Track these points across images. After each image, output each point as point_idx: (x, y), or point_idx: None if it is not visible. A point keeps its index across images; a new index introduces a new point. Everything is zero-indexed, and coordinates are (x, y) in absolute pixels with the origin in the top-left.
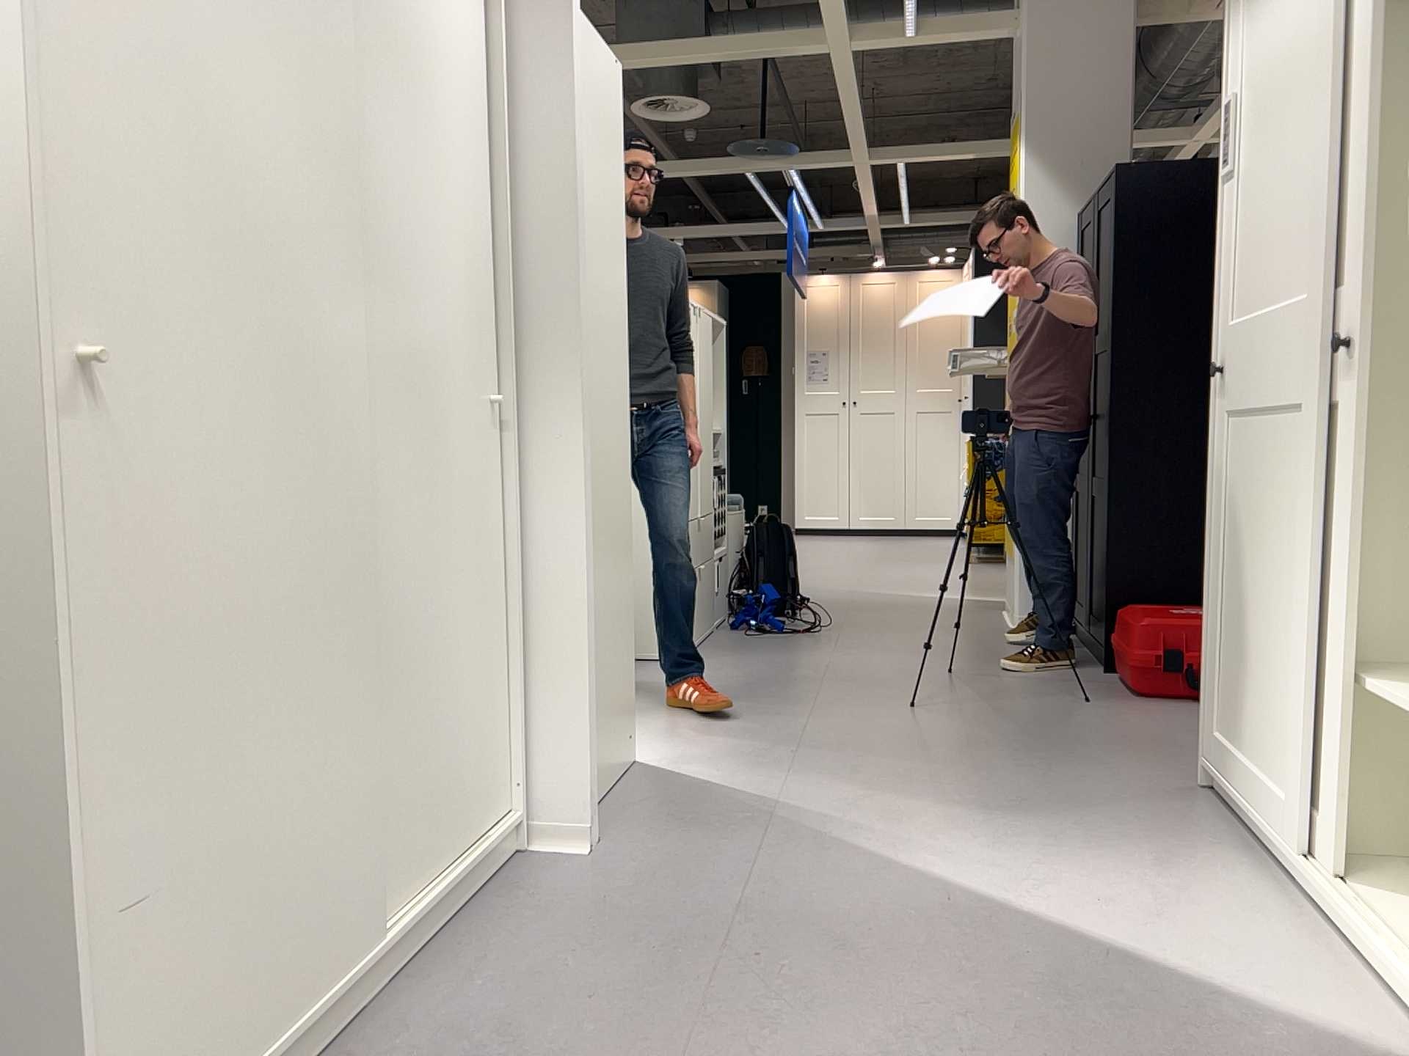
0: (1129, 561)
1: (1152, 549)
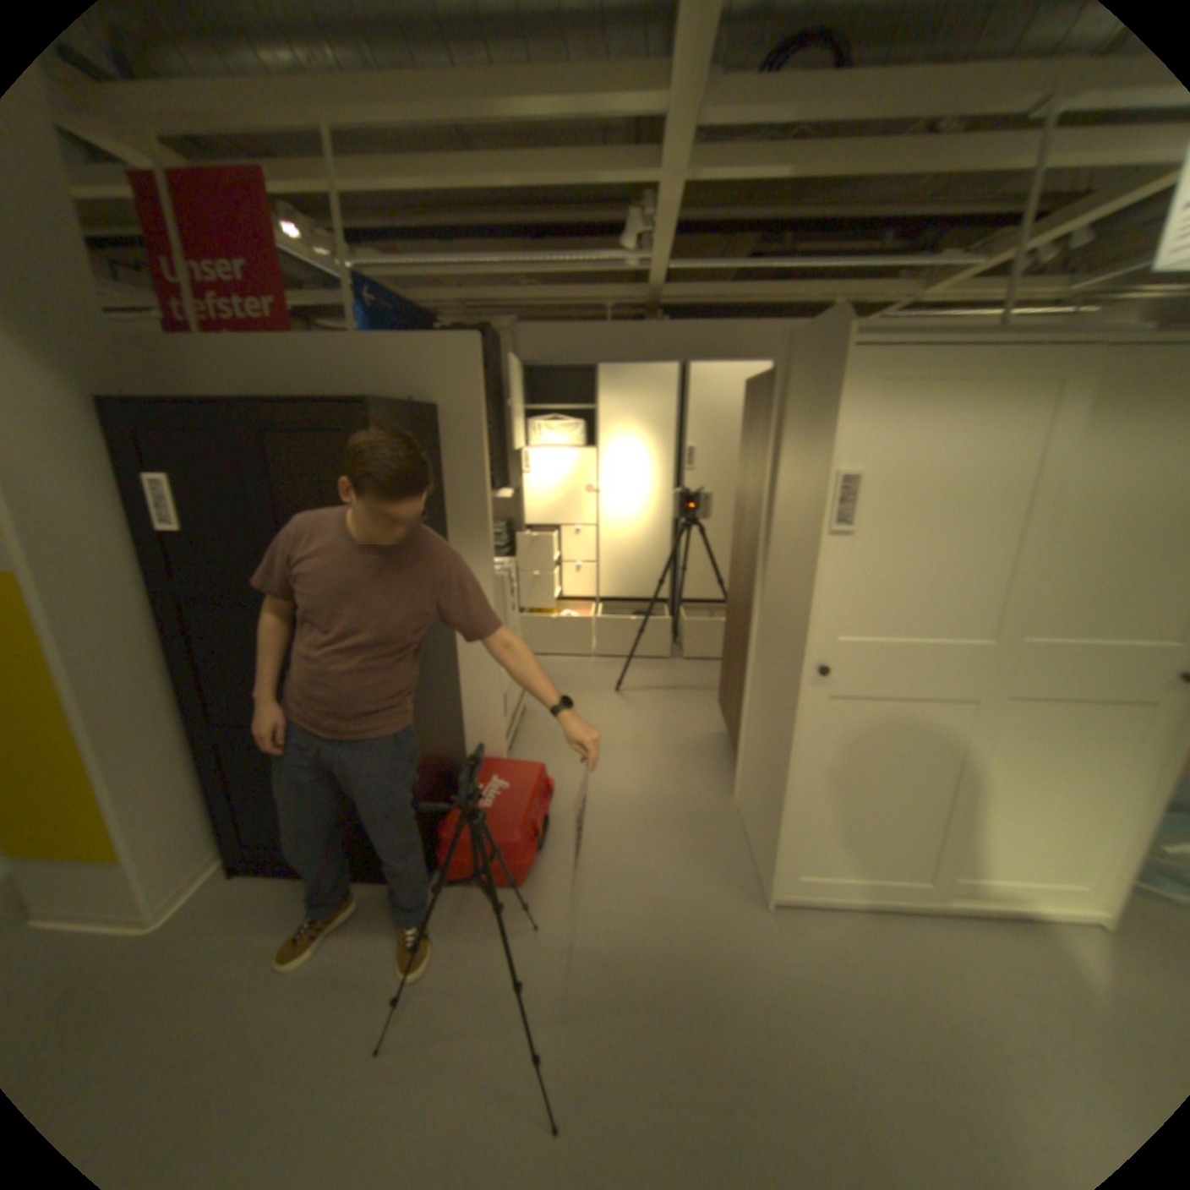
0: (434, 783)
1: (440, 760)
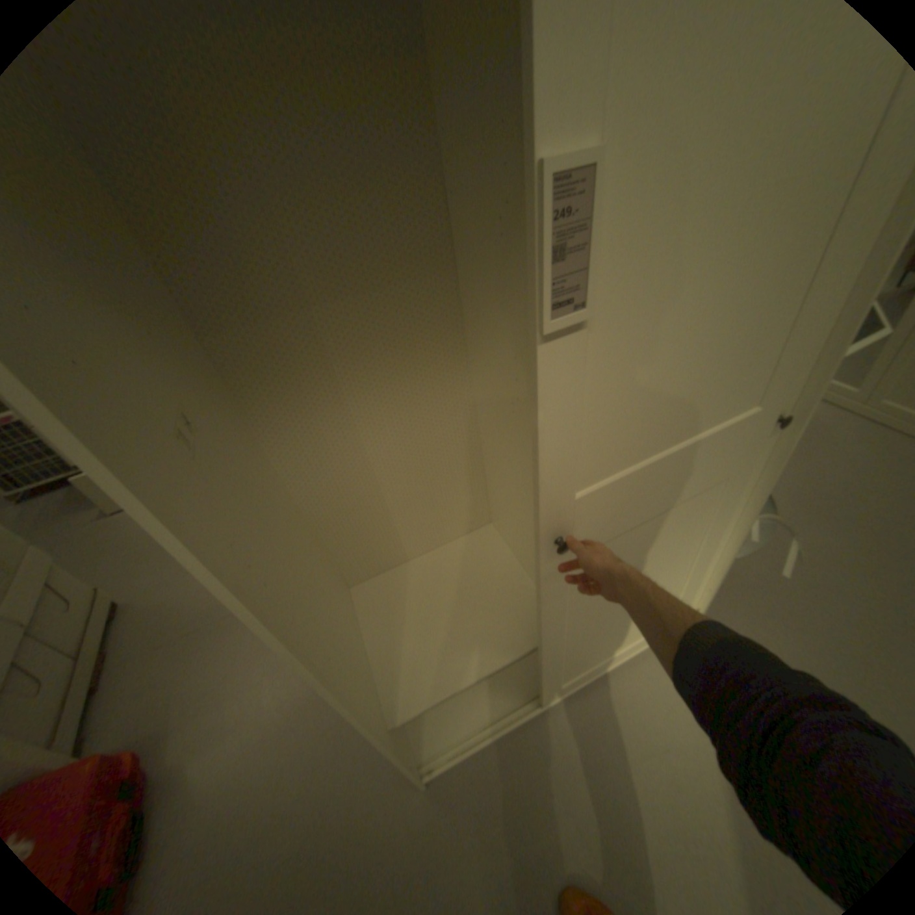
0: None
1: None
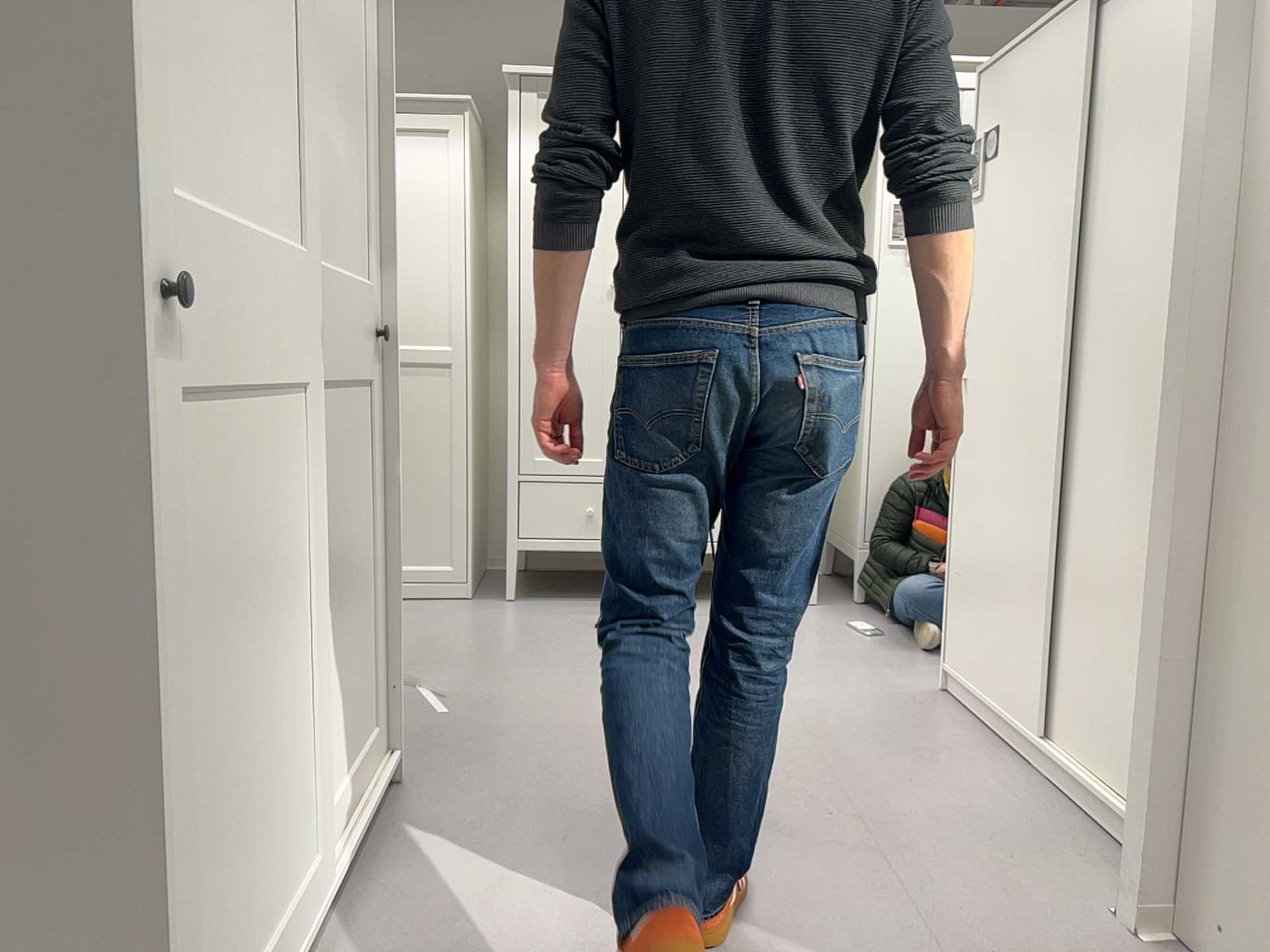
0: None
1: None
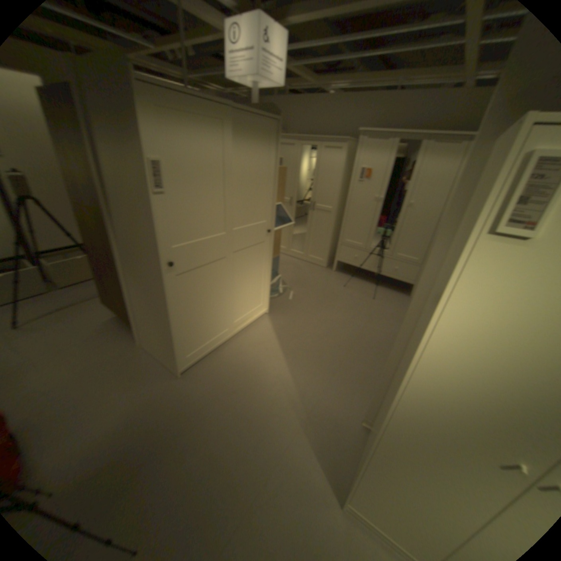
0: None
1: None
